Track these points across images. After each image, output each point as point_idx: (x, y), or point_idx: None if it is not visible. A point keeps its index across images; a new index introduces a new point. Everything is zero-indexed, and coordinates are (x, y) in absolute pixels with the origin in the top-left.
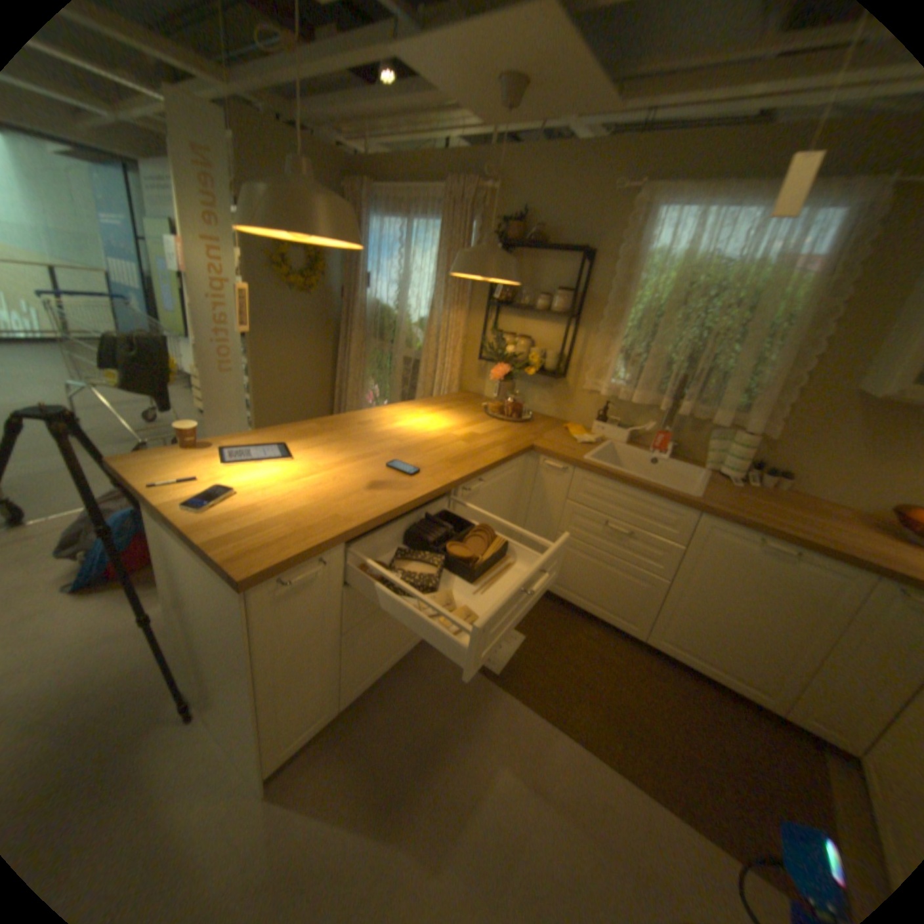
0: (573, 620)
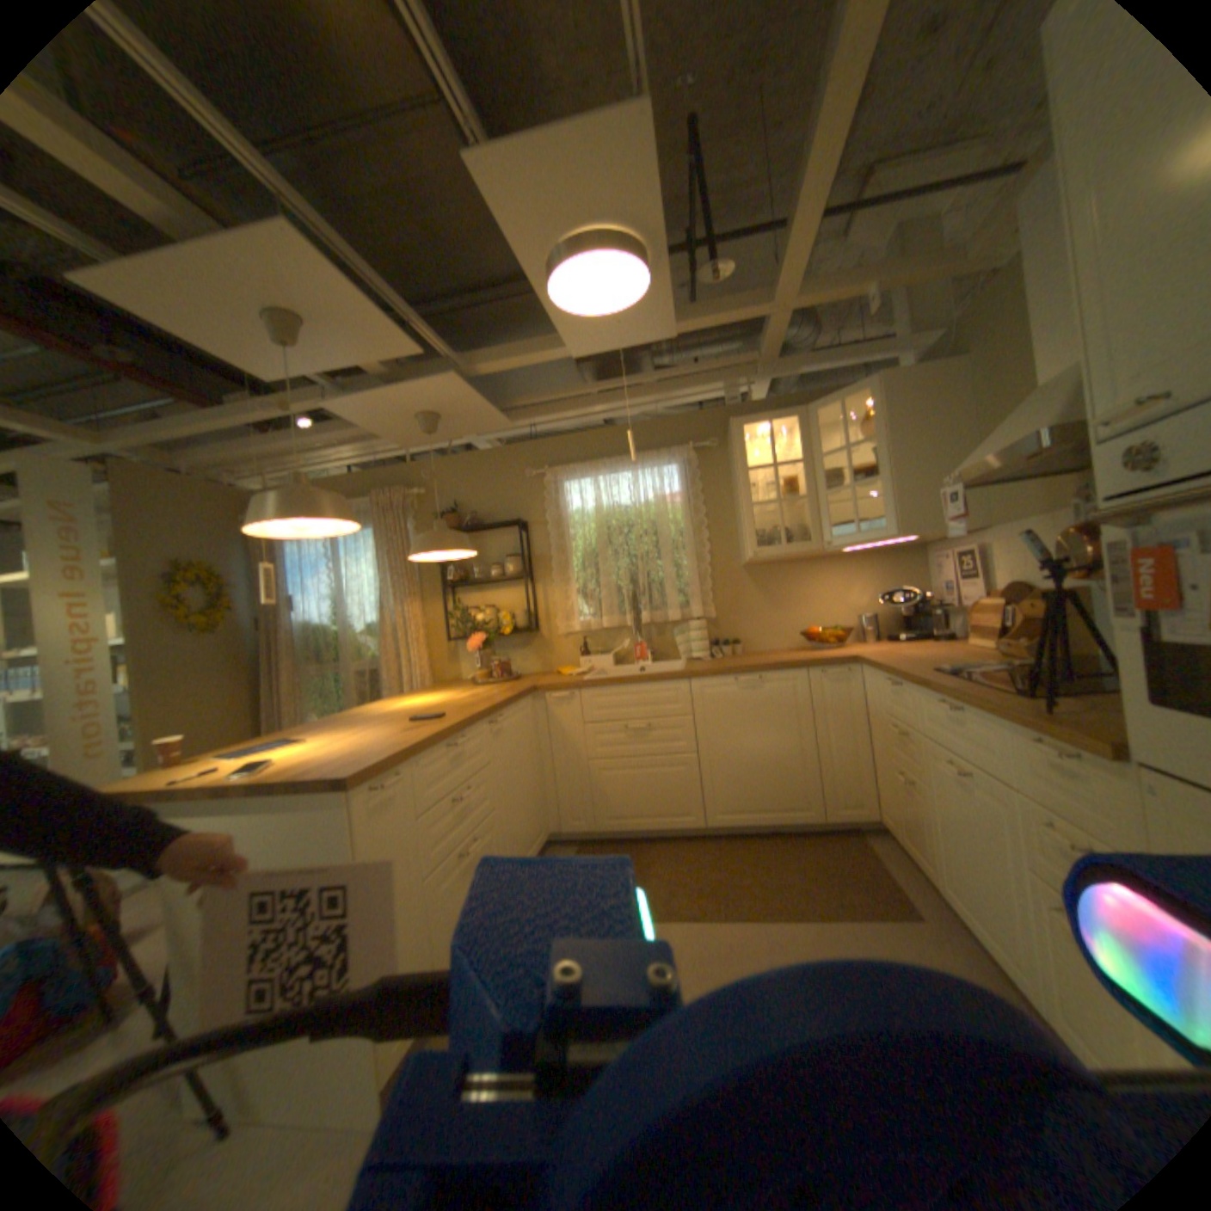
0: (635, 849)
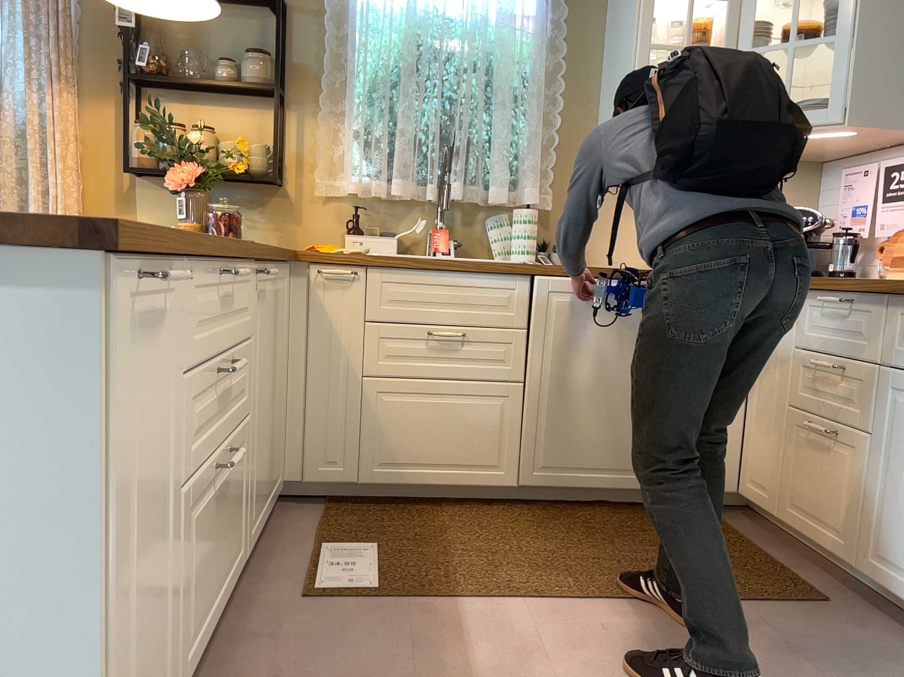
0: (416, 511)
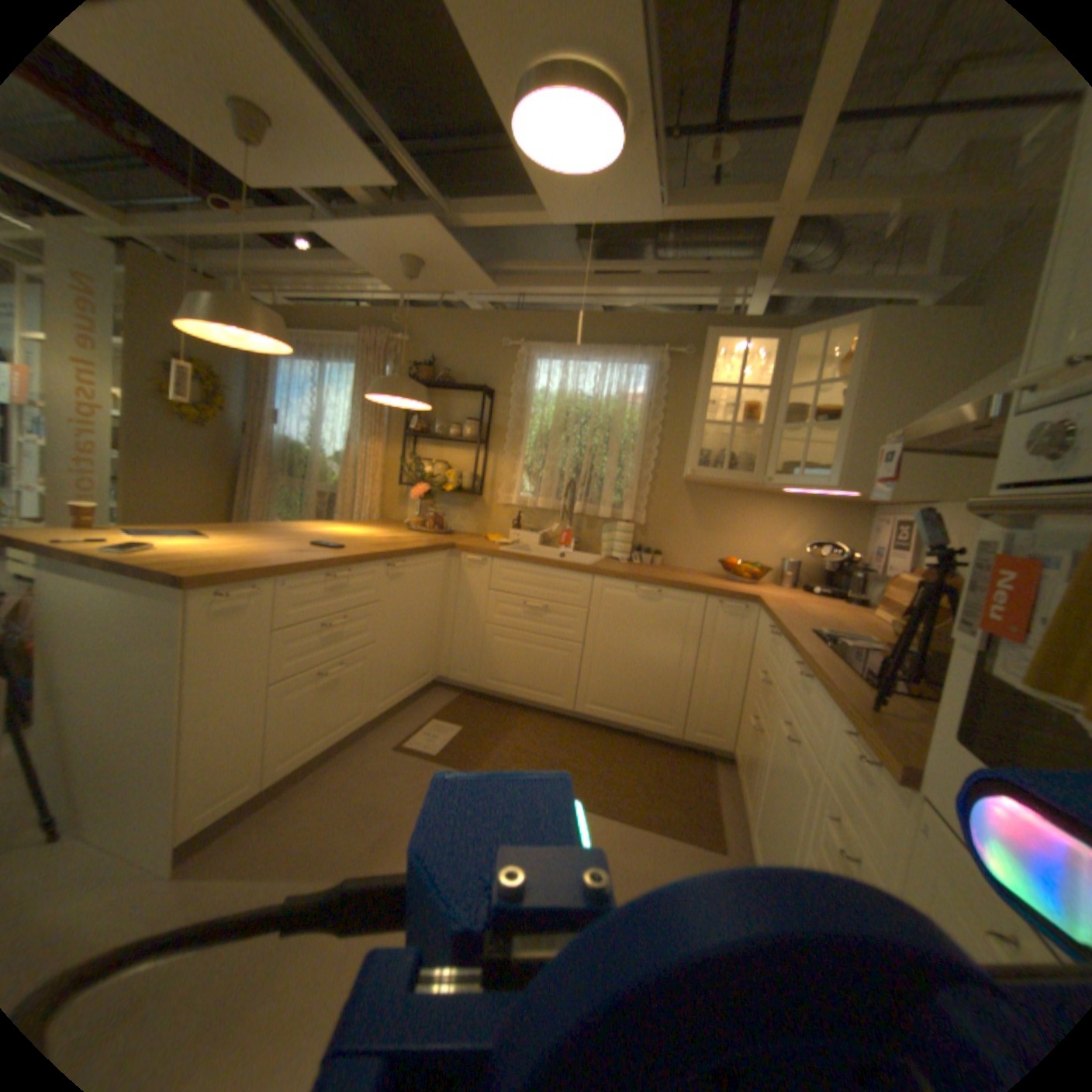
0: (508, 711)
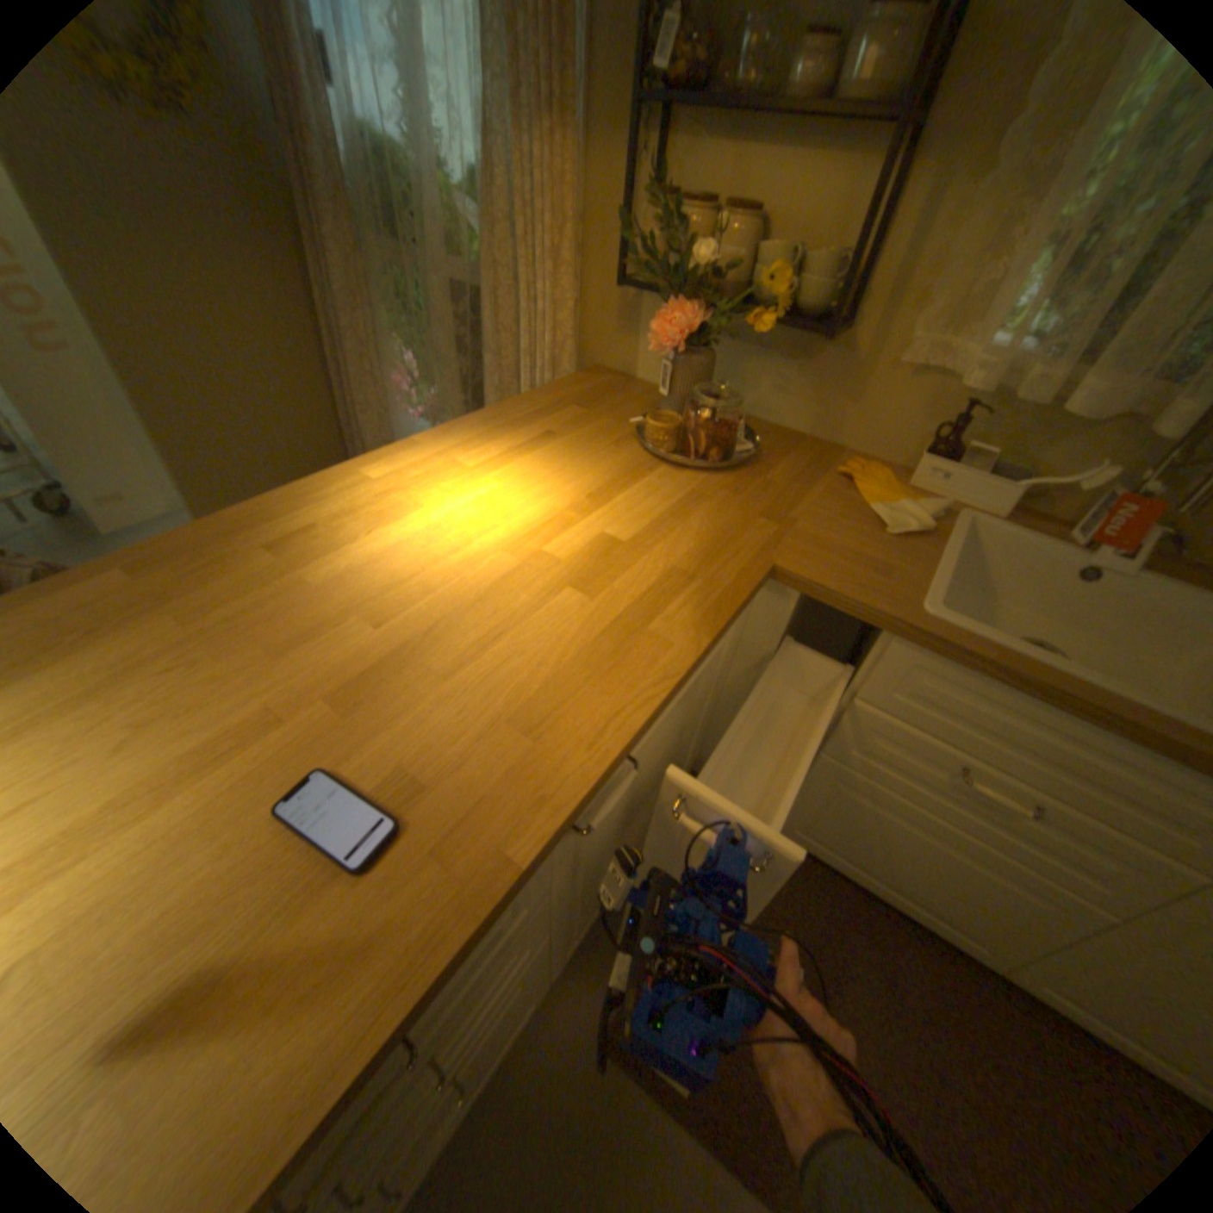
0: (835, 896)
